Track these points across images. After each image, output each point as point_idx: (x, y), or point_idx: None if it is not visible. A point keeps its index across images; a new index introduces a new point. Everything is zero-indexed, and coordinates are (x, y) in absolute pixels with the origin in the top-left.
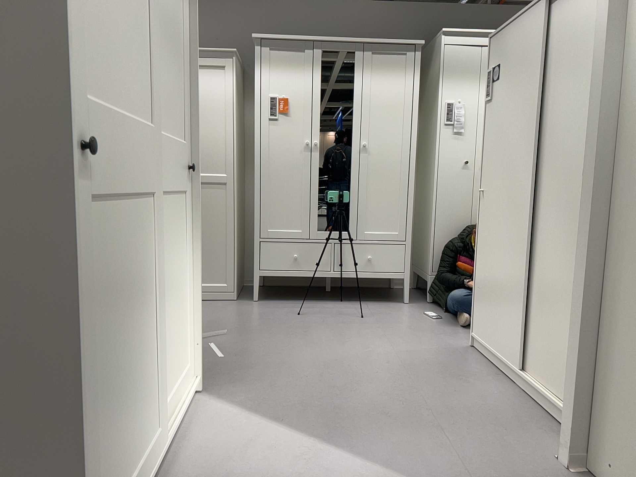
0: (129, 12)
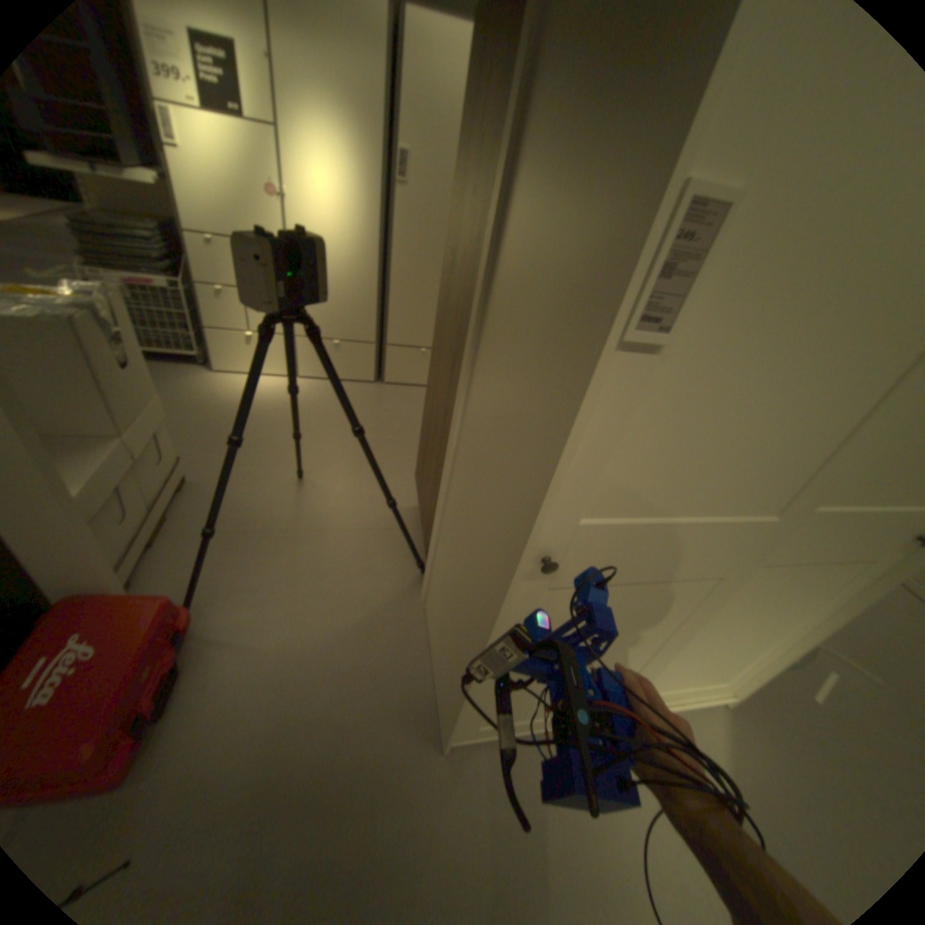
0: (827, 397)
